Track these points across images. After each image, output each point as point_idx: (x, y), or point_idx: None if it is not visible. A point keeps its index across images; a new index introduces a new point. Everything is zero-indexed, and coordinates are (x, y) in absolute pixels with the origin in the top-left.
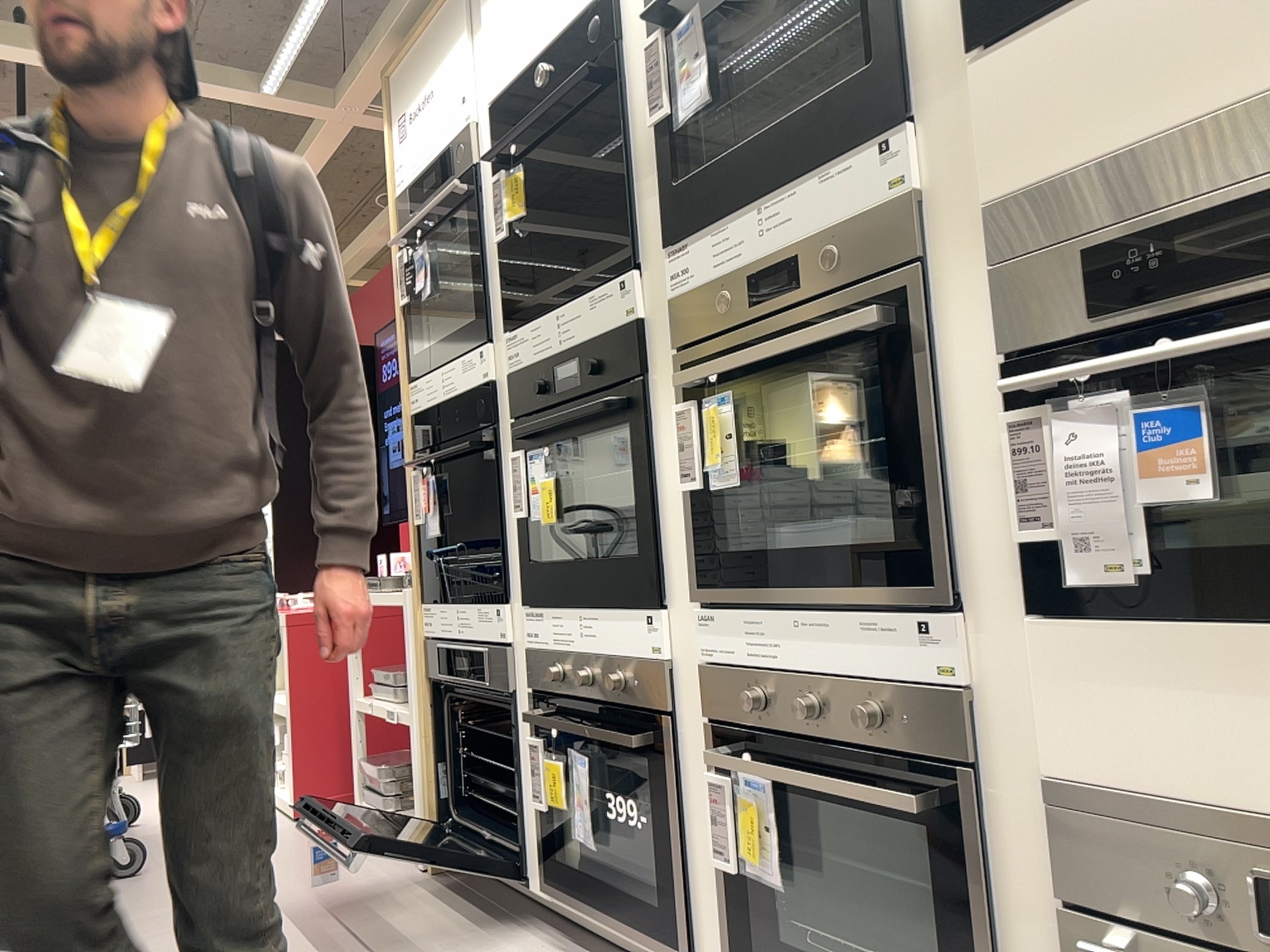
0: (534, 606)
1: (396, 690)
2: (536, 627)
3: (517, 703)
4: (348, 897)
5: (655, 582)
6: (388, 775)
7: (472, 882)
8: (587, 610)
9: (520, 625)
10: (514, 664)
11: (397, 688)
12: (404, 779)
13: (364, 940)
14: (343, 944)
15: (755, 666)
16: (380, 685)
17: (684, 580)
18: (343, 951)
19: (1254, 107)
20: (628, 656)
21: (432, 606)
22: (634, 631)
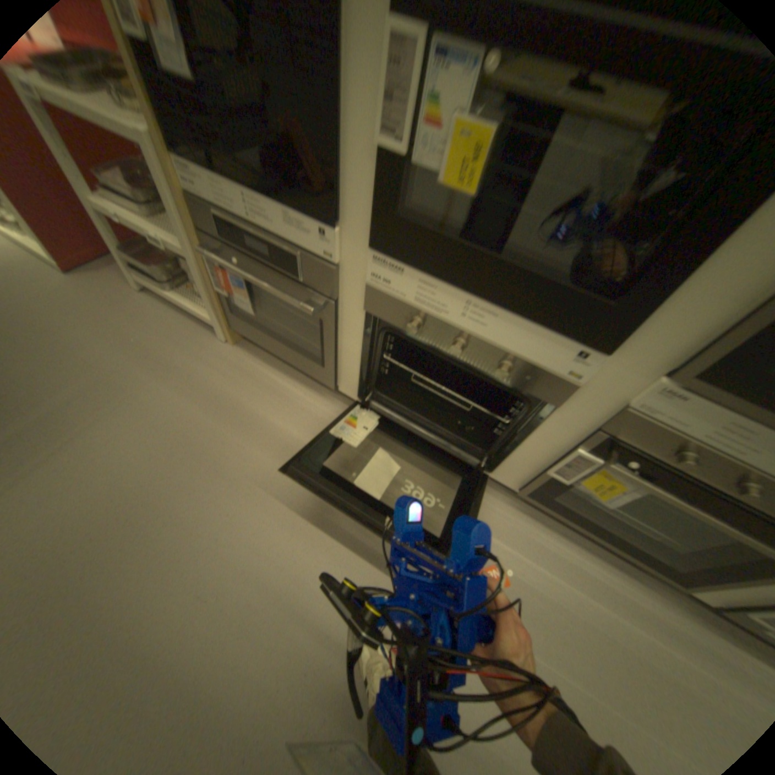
0: (395, 256)
1: (140, 206)
2: (392, 274)
3: (342, 306)
4: (189, 379)
5: (625, 335)
6: (156, 266)
7: (268, 352)
8: (485, 298)
9: (356, 252)
10: (343, 279)
11: (143, 205)
12: (173, 270)
13: (238, 429)
14: (226, 436)
15: (709, 443)
16: (115, 193)
17: (665, 347)
18: (231, 445)
19: None
20: (532, 358)
21: (193, 163)
22: (554, 349)
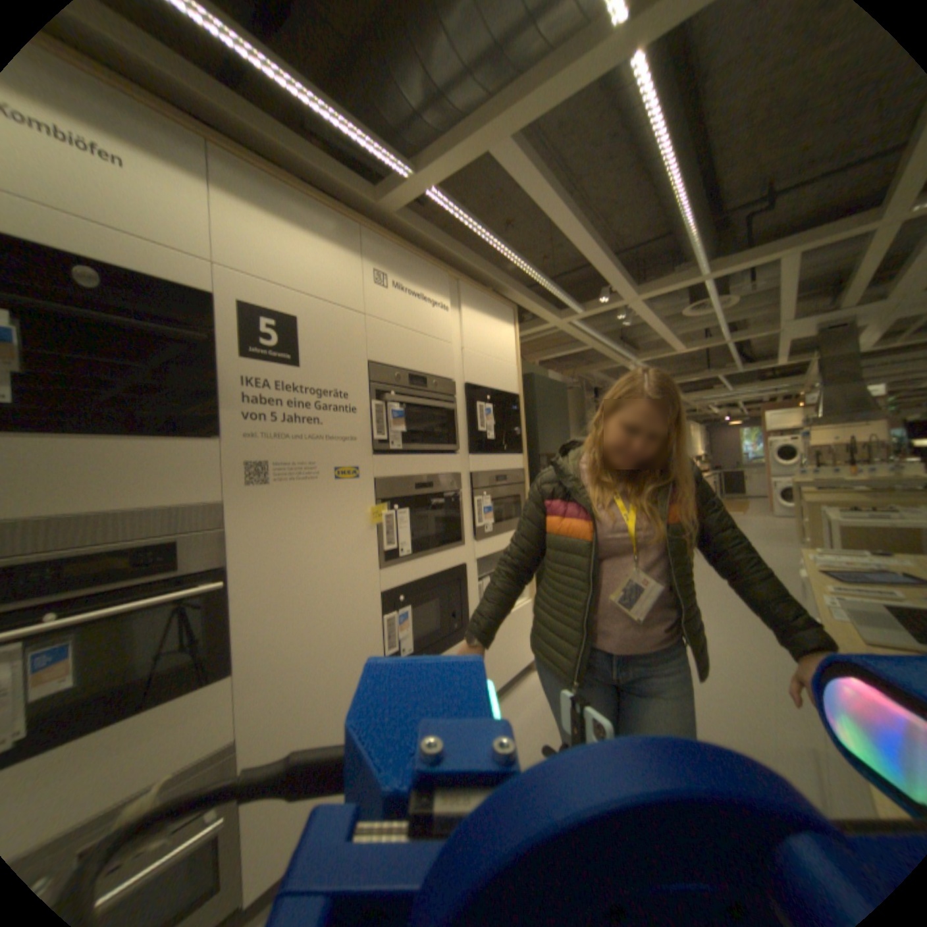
0: None
1: None
2: None
3: None
4: None
5: None
6: None
7: None
8: None
9: None
10: None
11: None
12: None
13: None
14: None
15: None
16: None
17: None
18: None
19: (101, 512)
20: None
21: None
22: None
